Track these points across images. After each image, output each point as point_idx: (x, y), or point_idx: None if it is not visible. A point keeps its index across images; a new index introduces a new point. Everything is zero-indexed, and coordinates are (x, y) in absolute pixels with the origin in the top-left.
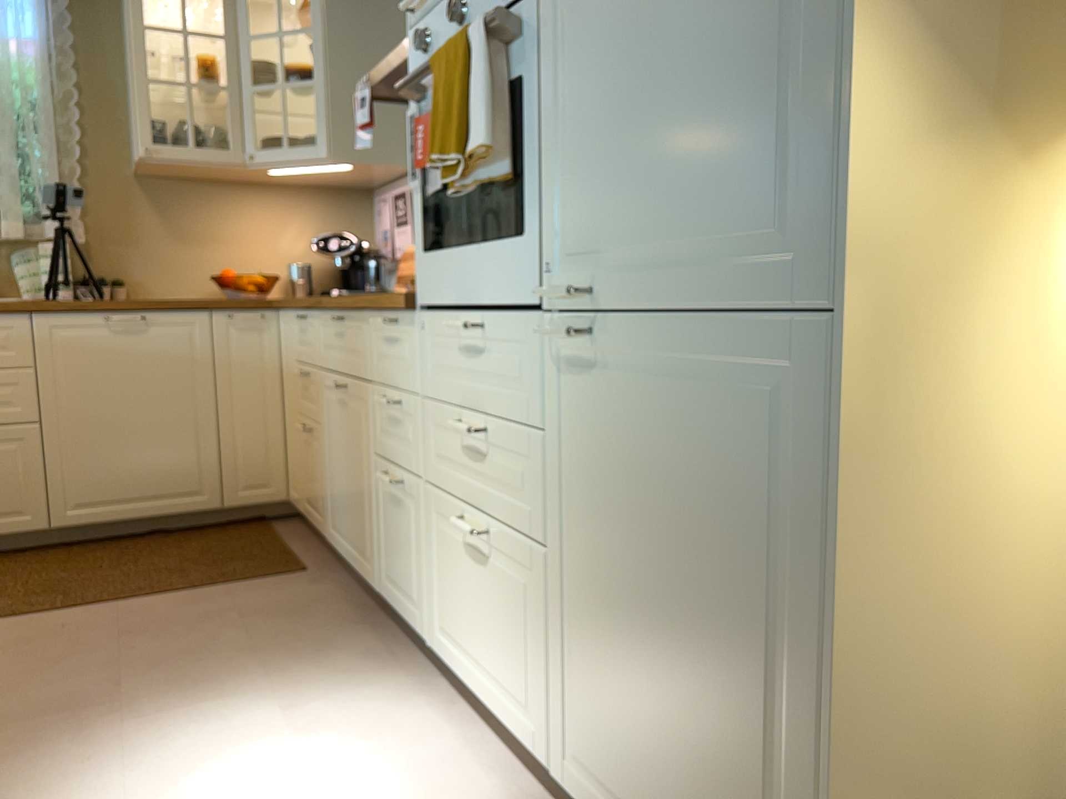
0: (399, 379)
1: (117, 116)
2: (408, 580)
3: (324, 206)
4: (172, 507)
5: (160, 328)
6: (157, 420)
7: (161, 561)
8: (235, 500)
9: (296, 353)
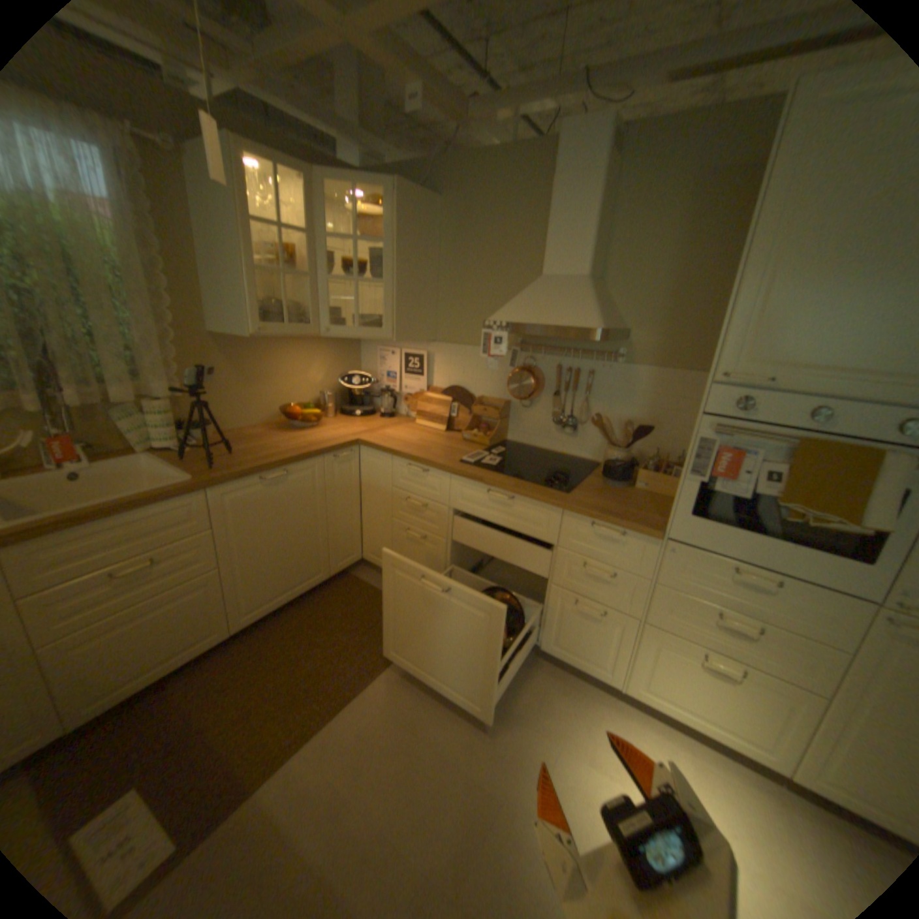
0: (617, 563)
1: (191, 283)
2: (595, 656)
3: (334, 350)
4: (305, 589)
5: (295, 476)
6: (295, 539)
7: (332, 637)
8: (338, 570)
9: (401, 486)
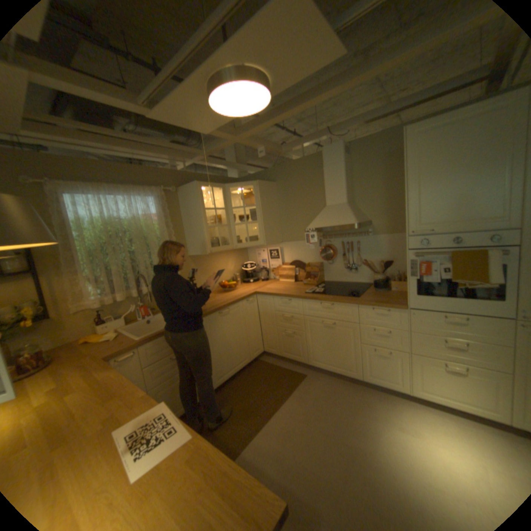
0: (389, 326)
1: (181, 237)
2: (391, 377)
3: (236, 254)
4: (240, 367)
5: (232, 311)
6: (234, 341)
7: (257, 388)
8: (253, 357)
9: (278, 309)
